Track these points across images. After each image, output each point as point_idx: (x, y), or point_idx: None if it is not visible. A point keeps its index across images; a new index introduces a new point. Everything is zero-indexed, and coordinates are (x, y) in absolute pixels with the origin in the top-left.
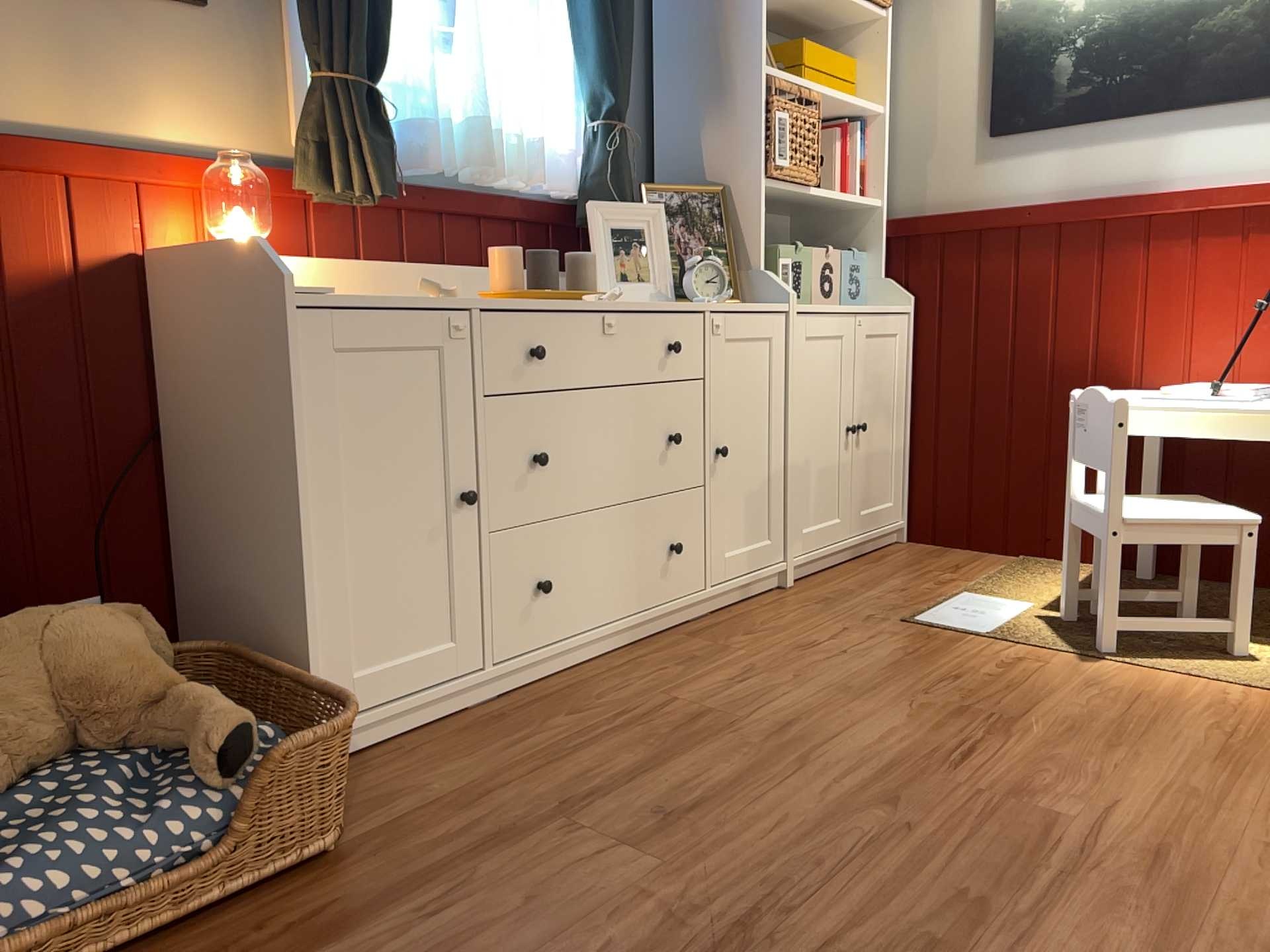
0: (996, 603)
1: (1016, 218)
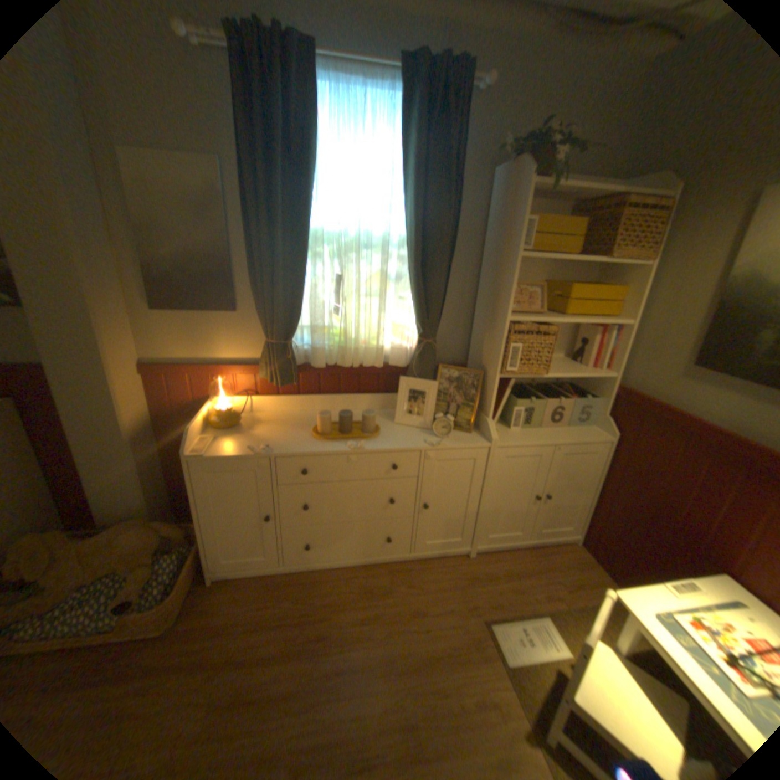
0: (553, 643)
1: (693, 426)
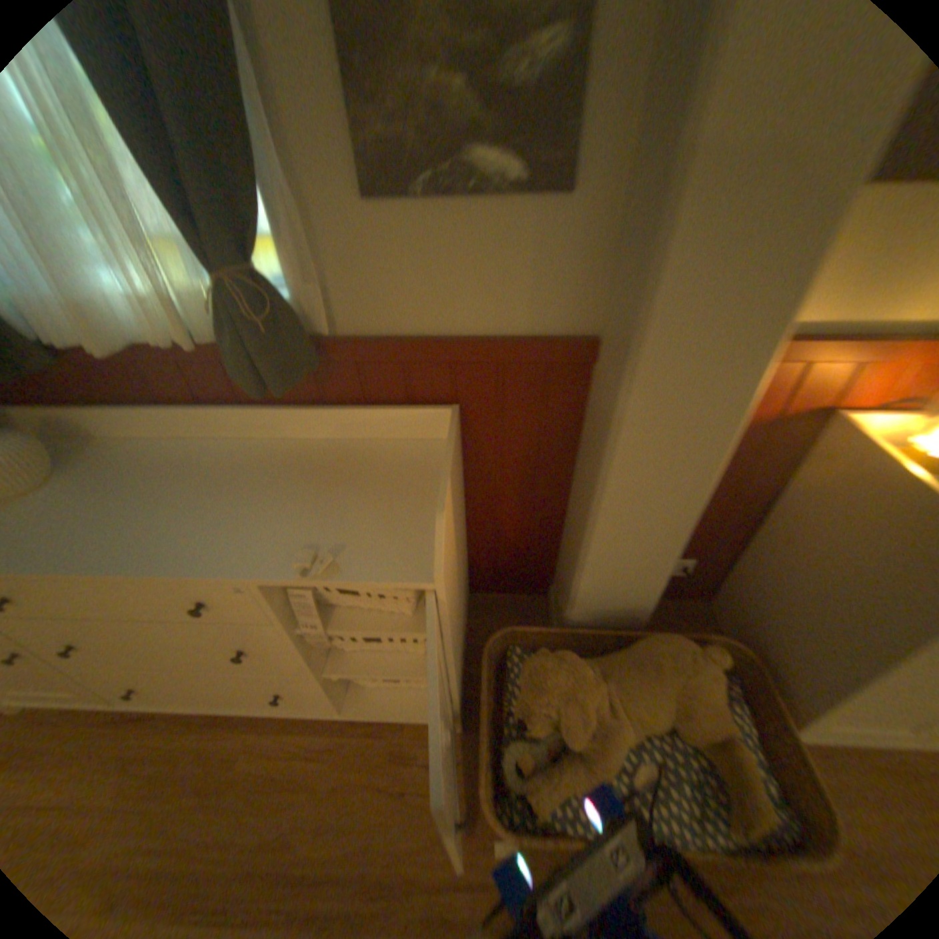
0: None
1: None
